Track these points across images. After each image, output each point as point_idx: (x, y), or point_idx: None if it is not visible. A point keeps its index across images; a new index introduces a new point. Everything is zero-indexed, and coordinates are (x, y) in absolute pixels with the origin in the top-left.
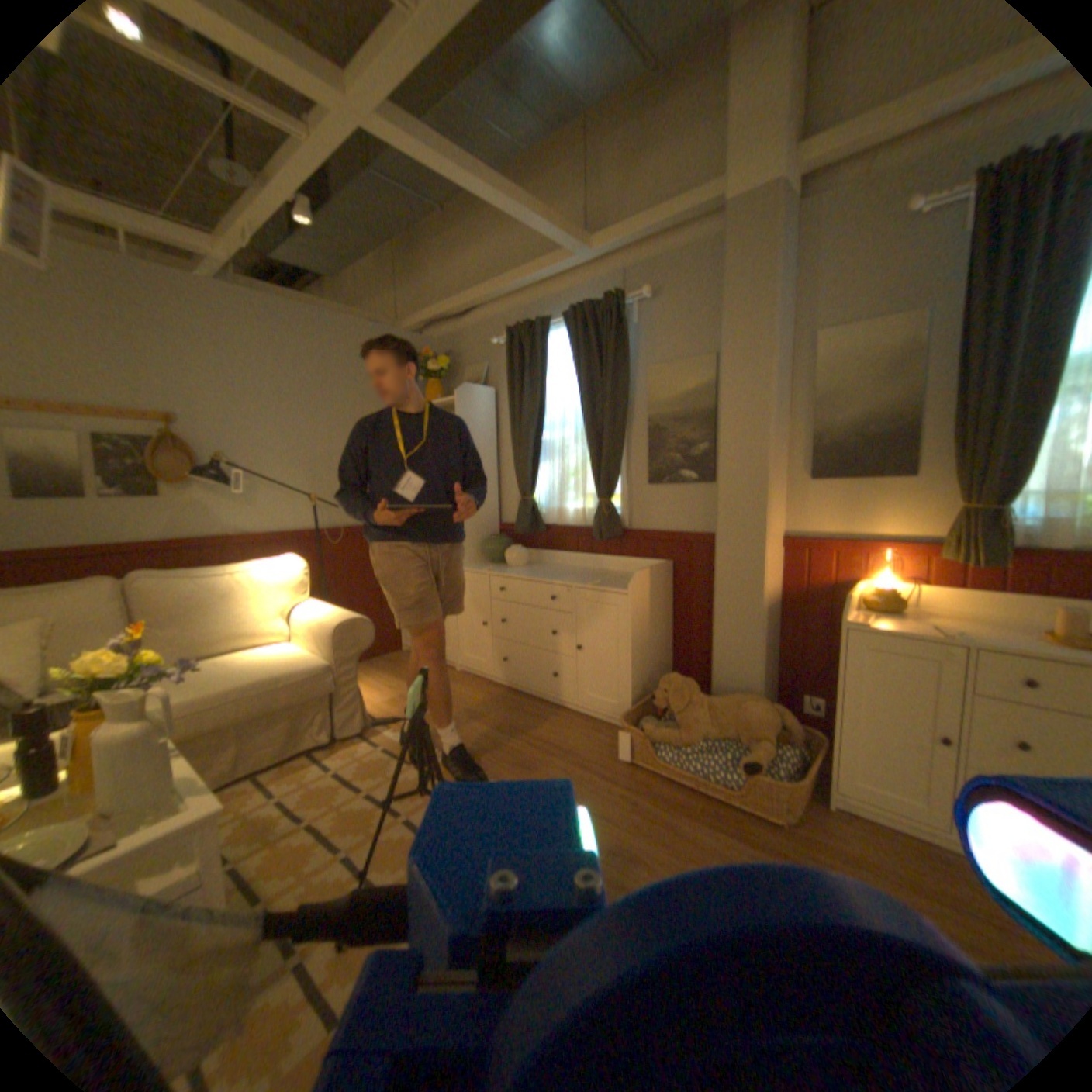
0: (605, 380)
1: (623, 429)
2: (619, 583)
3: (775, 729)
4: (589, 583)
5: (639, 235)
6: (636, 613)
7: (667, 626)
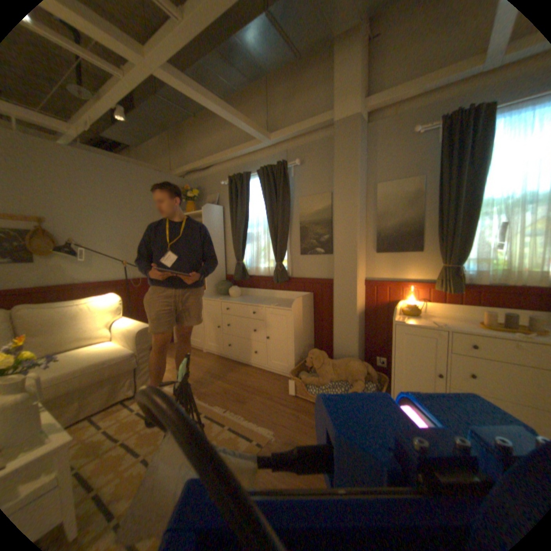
0: (278, 204)
1: (287, 228)
2: (287, 304)
3: (363, 374)
4: (272, 305)
5: (293, 135)
6: (295, 319)
7: (311, 325)
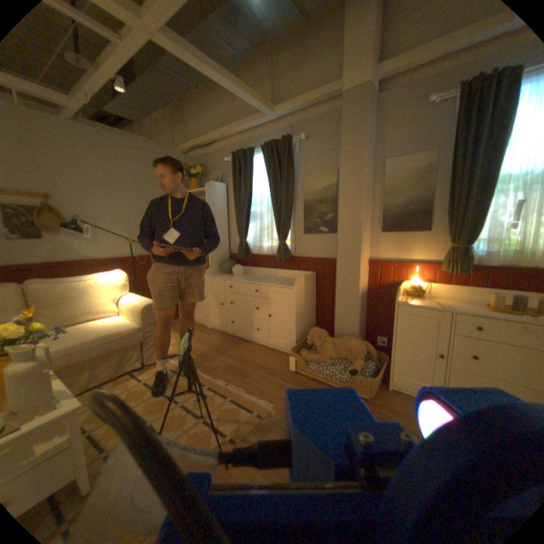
0: (282, 181)
1: (291, 206)
2: (289, 283)
3: (363, 353)
4: (275, 283)
5: (299, 107)
6: (297, 298)
7: (313, 304)
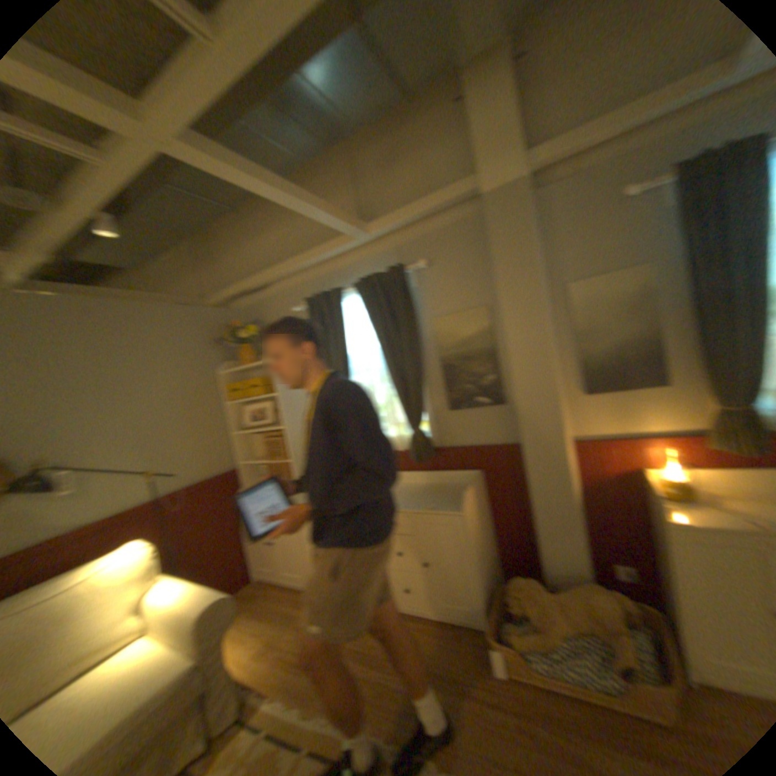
0: (400, 333)
1: (423, 371)
2: (449, 501)
3: (623, 619)
4: (427, 509)
5: (408, 222)
6: (473, 529)
7: (491, 525)
